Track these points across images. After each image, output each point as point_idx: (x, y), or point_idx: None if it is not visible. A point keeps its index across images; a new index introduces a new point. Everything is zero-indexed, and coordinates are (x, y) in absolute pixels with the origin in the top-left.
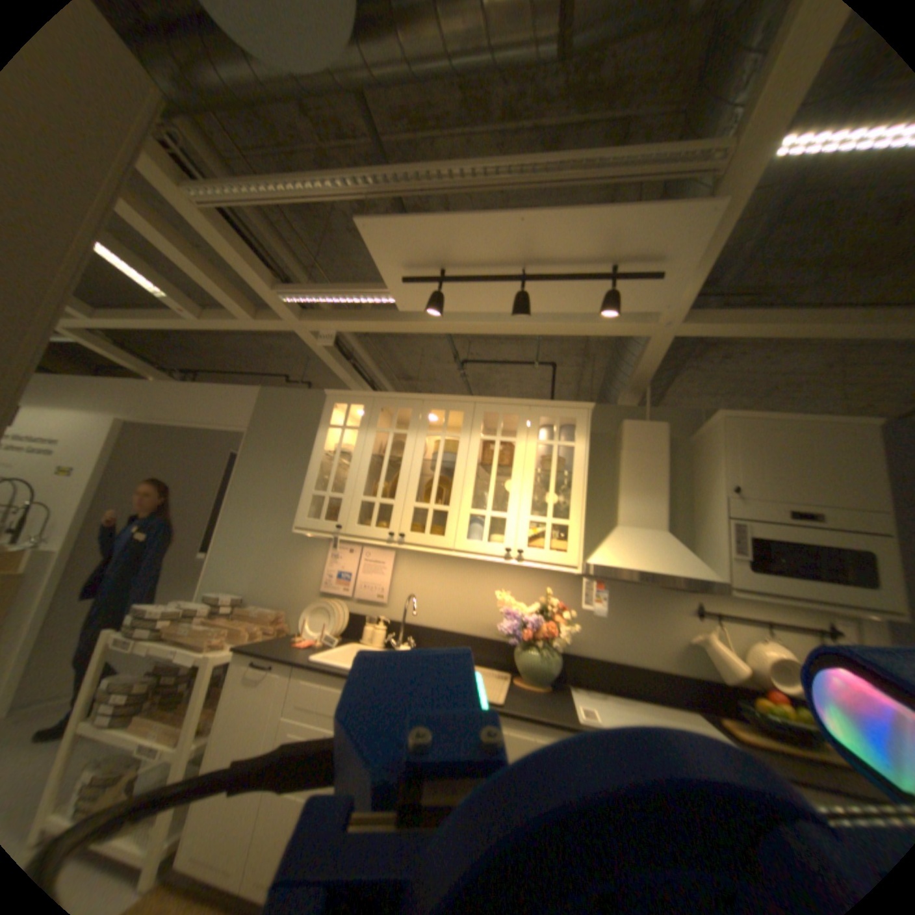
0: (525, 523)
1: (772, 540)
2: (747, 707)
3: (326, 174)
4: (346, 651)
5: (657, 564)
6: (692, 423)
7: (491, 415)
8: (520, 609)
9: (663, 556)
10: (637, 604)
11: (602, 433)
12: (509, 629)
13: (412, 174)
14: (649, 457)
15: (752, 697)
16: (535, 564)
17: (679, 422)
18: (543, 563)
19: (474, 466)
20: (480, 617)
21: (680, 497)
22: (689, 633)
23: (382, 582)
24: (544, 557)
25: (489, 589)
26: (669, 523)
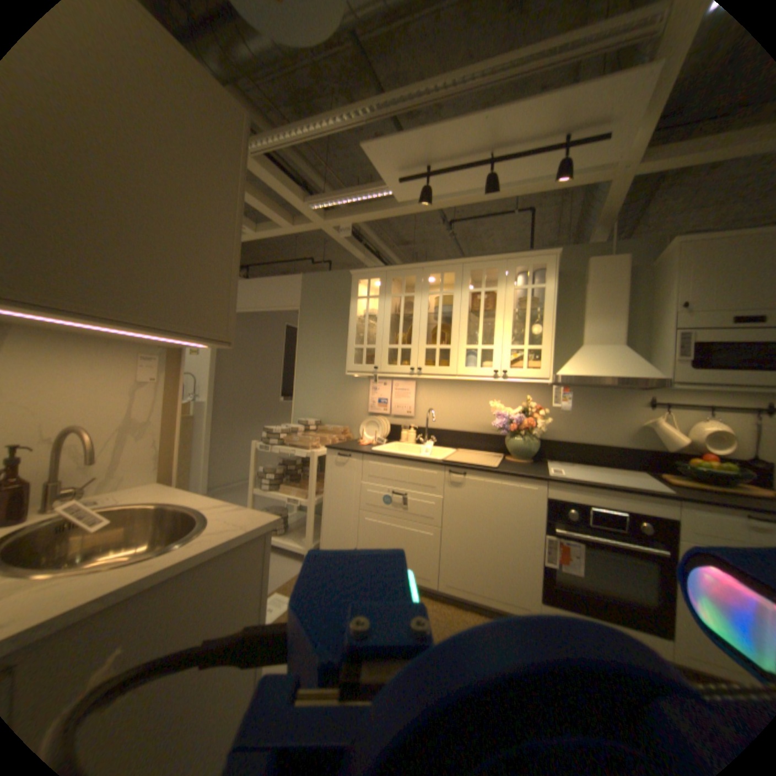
0: (507, 350)
1: (713, 342)
2: (682, 464)
3: (334, 111)
4: (391, 445)
5: (612, 370)
6: (656, 248)
7: (476, 270)
8: (508, 411)
9: (618, 363)
10: (599, 401)
11: (572, 270)
12: (499, 424)
13: (397, 97)
14: (610, 285)
15: (688, 458)
16: (516, 379)
17: (643, 250)
18: (522, 378)
19: (465, 312)
20: (479, 419)
21: (640, 315)
22: (641, 419)
23: (408, 402)
24: (522, 373)
25: (484, 400)
26: (626, 337)
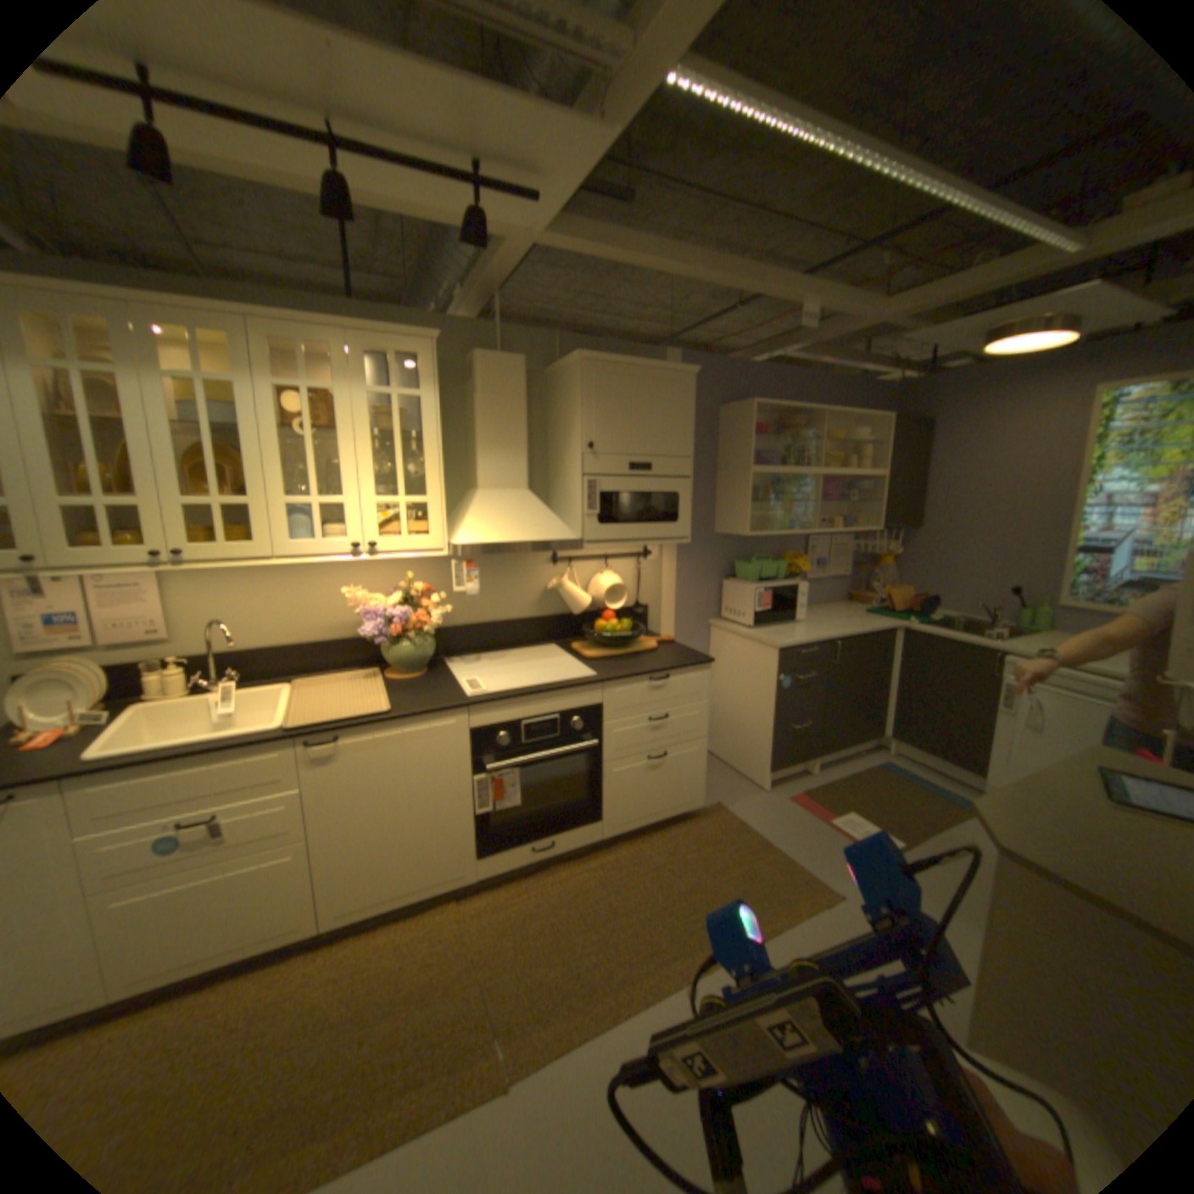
0: (372, 508)
1: (615, 494)
2: (589, 631)
3: None
4: (130, 721)
5: (523, 533)
6: (547, 351)
7: (278, 336)
8: (378, 601)
9: (527, 522)
10: (499, 565)
11: (446, 361)
12: (372, 629)
13: None
14: (507, 403)
15: (591, 621)
16: (394, 556)
17: (534, 349)
18: (403, 553)
19: (267, 423)
20: (323, 619)
21: (536, 444)
22: (545, 580)
23: (146, 612)
24: (403, 546)
25: (328, 585)
26: (529, 481)
